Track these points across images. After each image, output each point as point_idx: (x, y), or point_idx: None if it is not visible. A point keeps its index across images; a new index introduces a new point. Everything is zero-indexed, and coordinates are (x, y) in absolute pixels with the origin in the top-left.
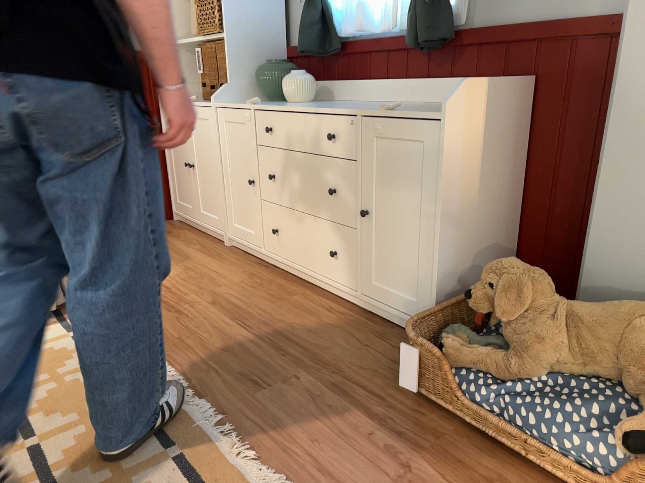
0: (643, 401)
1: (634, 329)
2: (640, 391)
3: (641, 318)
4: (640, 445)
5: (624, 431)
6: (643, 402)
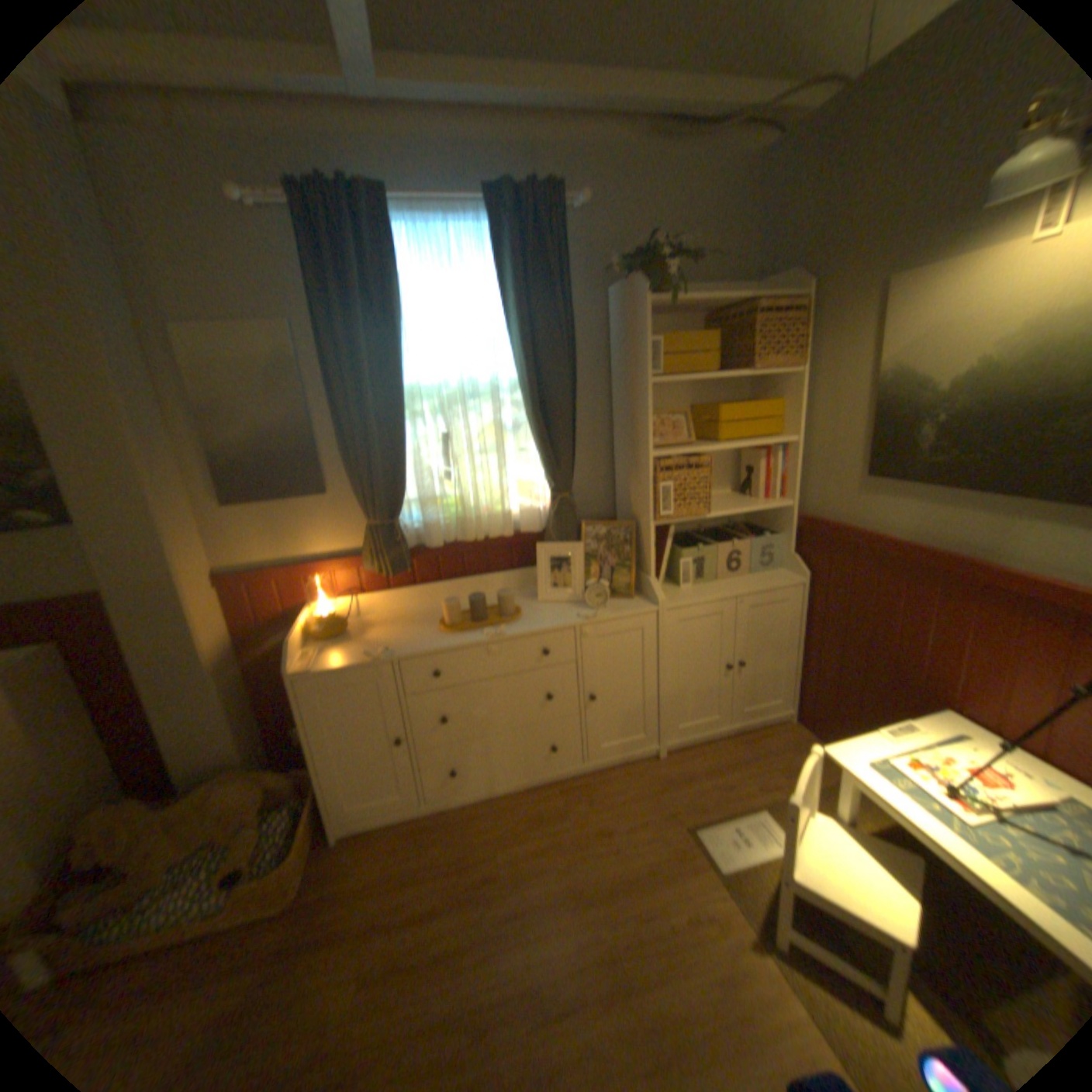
0: (229, 851)
1: (207, 811)
2: (226, 845)
3: (209, 801)
4: (226, 888)
5: (220, 882)
6: (232, 848)
